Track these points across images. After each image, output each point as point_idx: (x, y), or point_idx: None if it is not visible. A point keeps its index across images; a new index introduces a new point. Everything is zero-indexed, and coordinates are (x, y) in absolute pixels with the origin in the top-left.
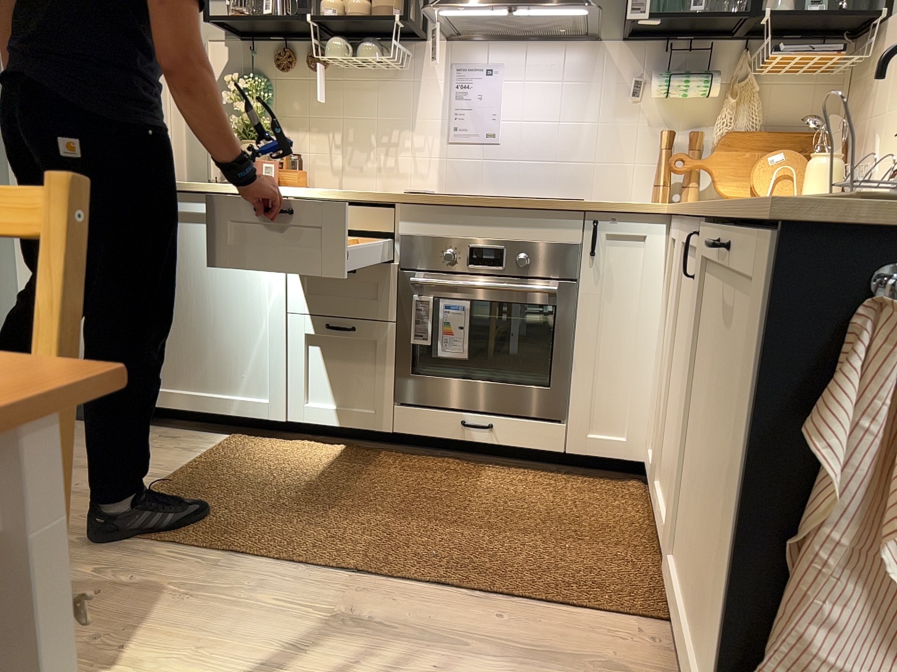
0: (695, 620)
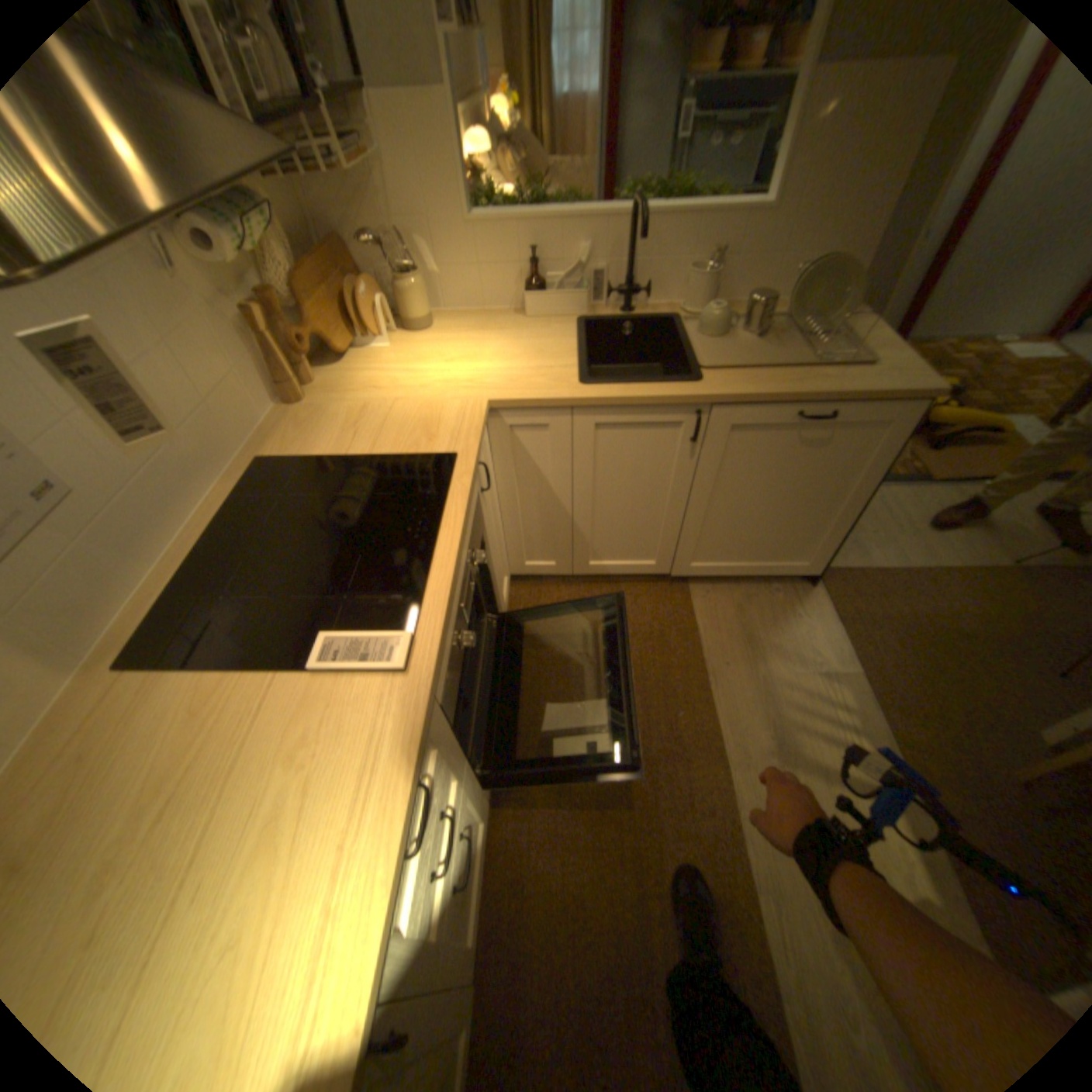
0: (766, 557)
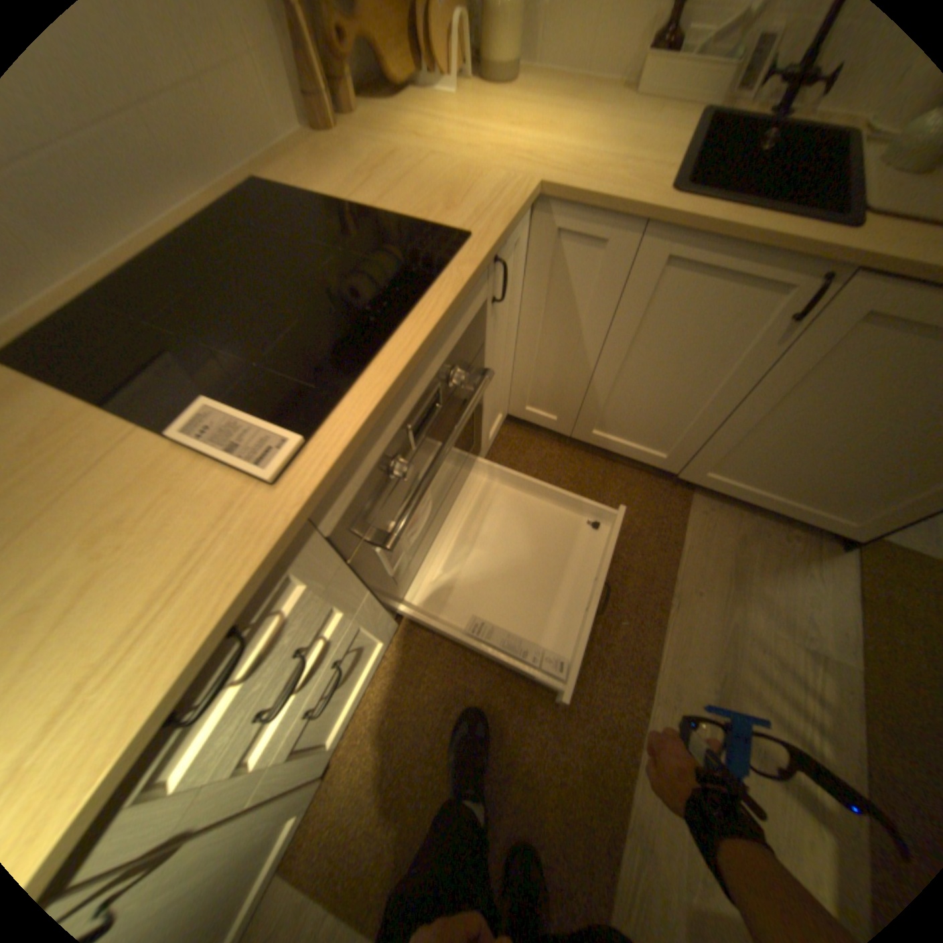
0: (807, 498)
